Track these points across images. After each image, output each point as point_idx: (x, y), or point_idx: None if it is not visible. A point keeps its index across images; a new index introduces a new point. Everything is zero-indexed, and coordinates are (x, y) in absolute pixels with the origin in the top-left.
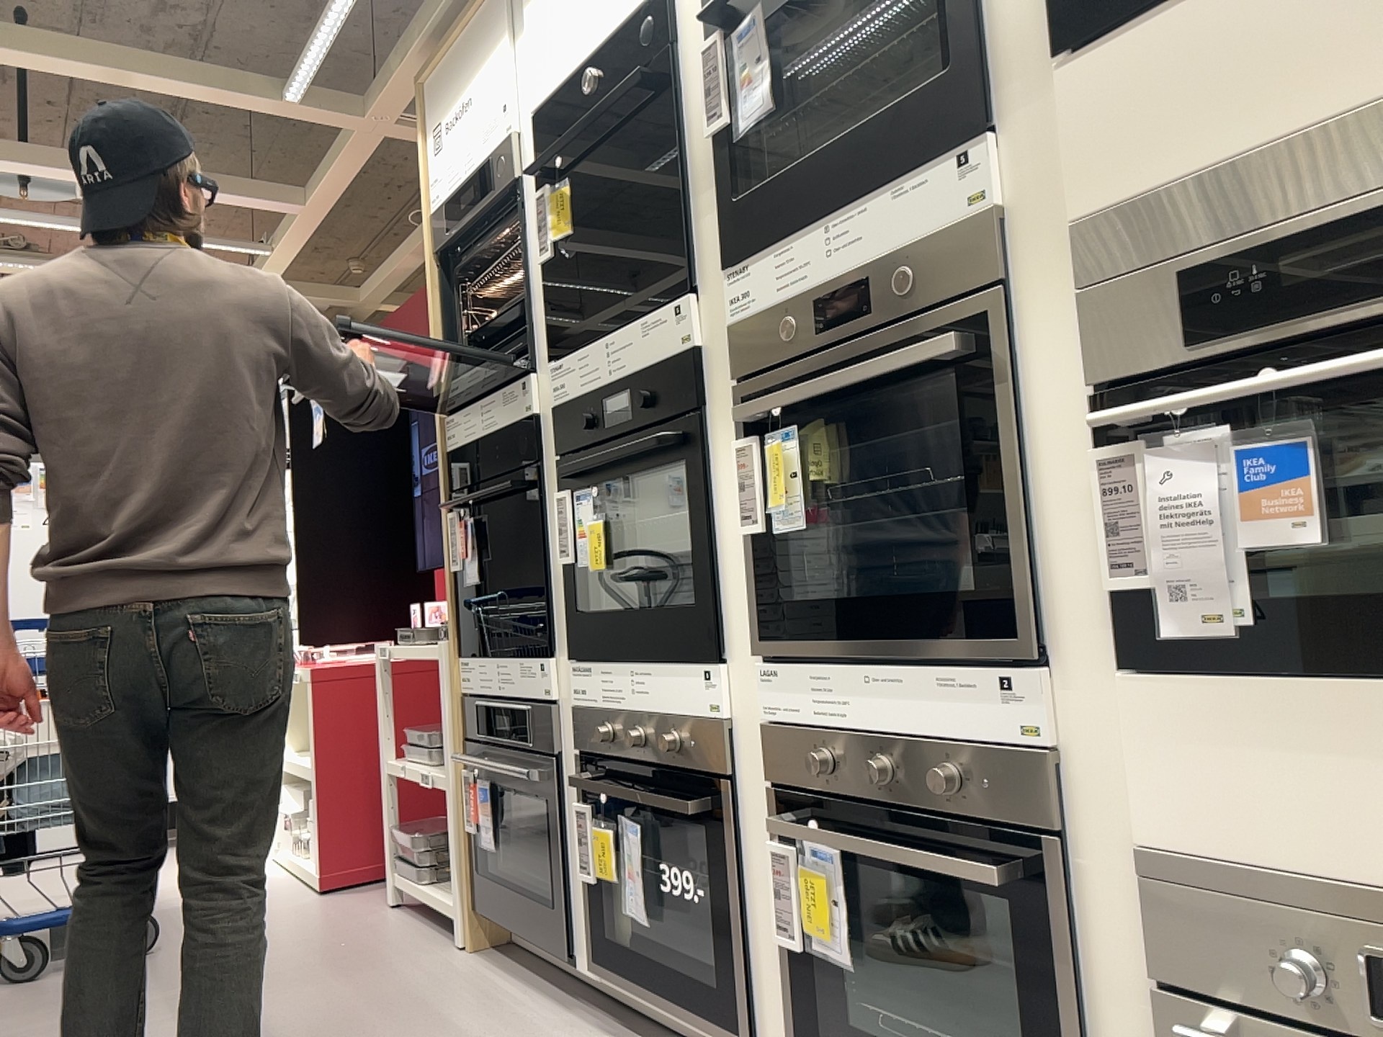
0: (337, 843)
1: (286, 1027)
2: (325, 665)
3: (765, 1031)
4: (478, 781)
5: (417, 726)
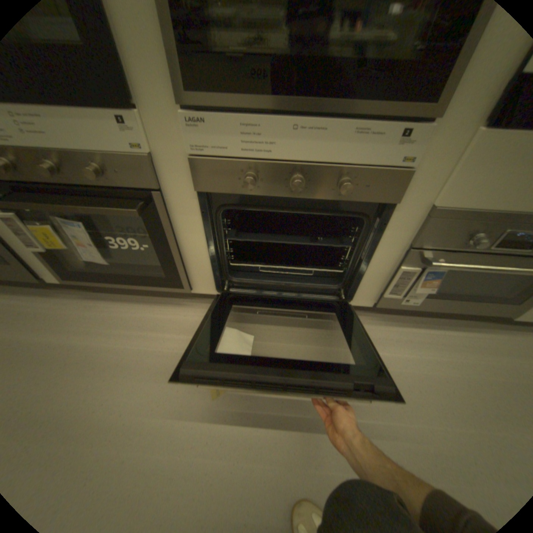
0: None
1: None
2: None
3: (193, 282)
4: None
5: None
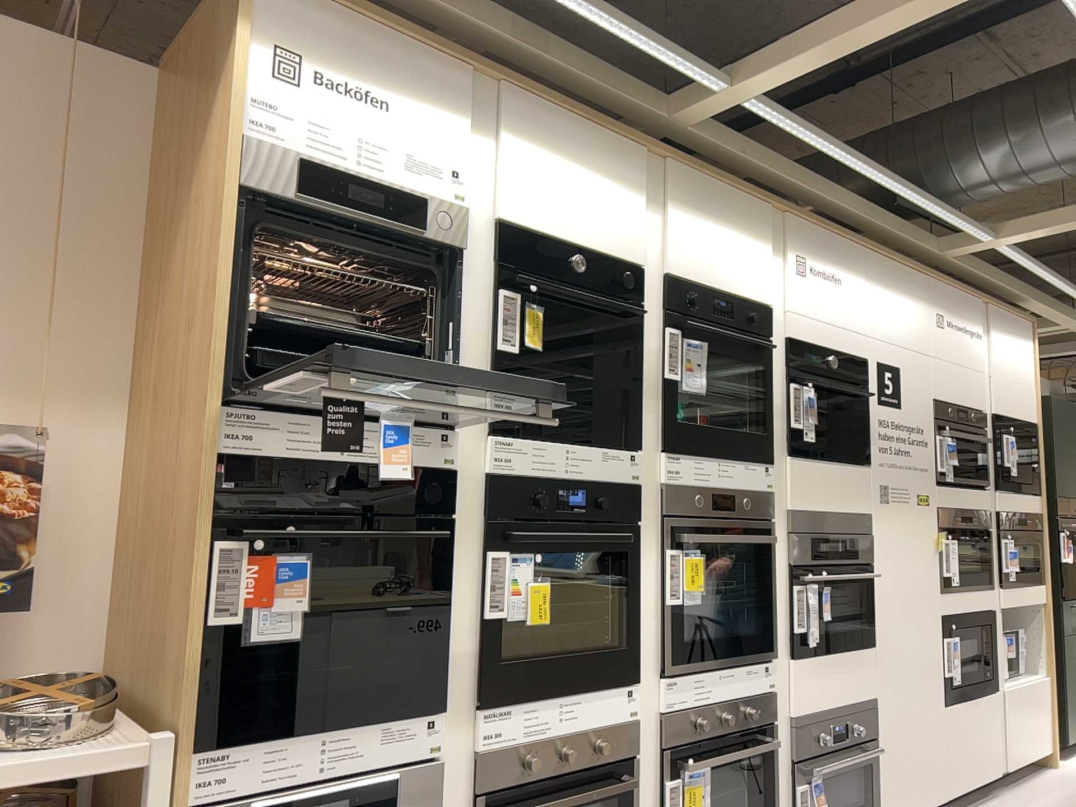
0: None
1: None
2: None
3: None
4: None
5: None
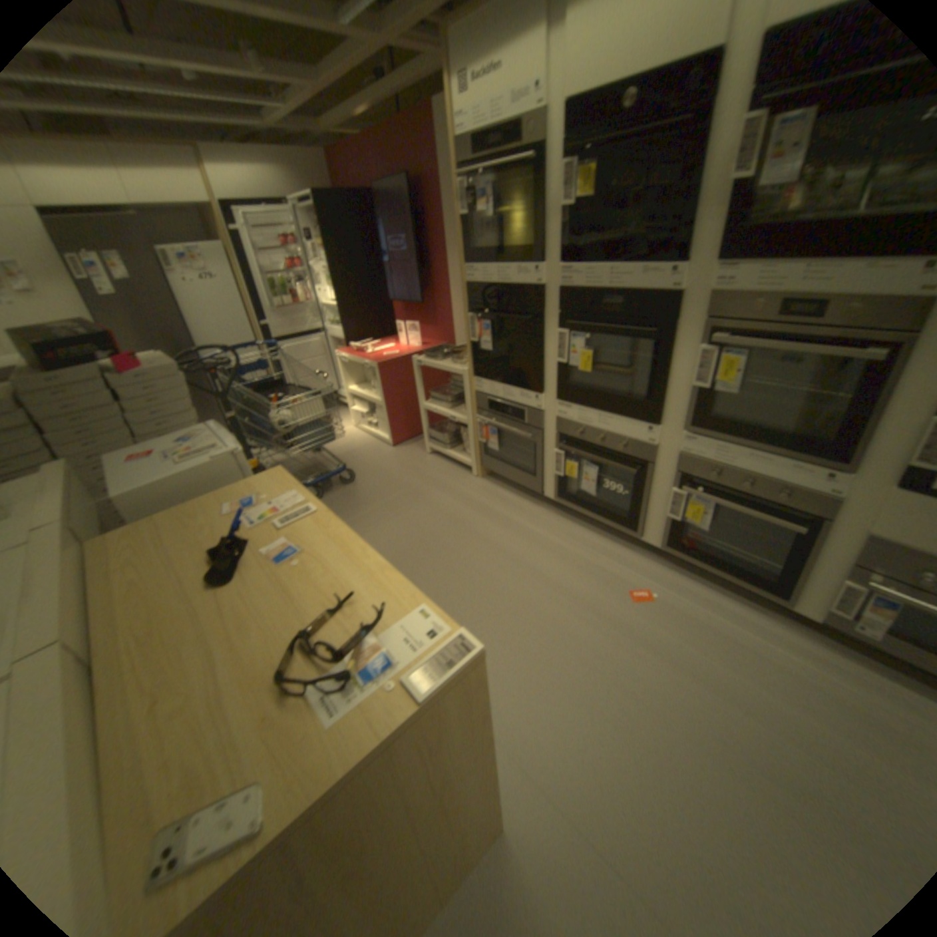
0: (395, 431)
1: (442, 520)
2: (370, 358)
3: (646, 533)
4: (485, 427)
5: (431, 391)
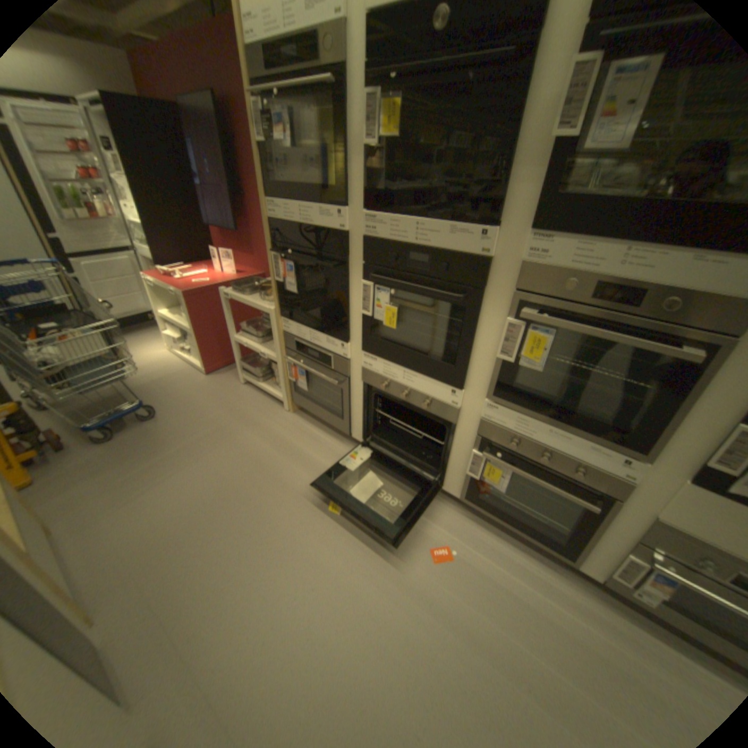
0: (208, 359)
1: (247, 465)
2: (179, 283)
3: (447, 483)
4: (295, 366)
5: (243, 322)
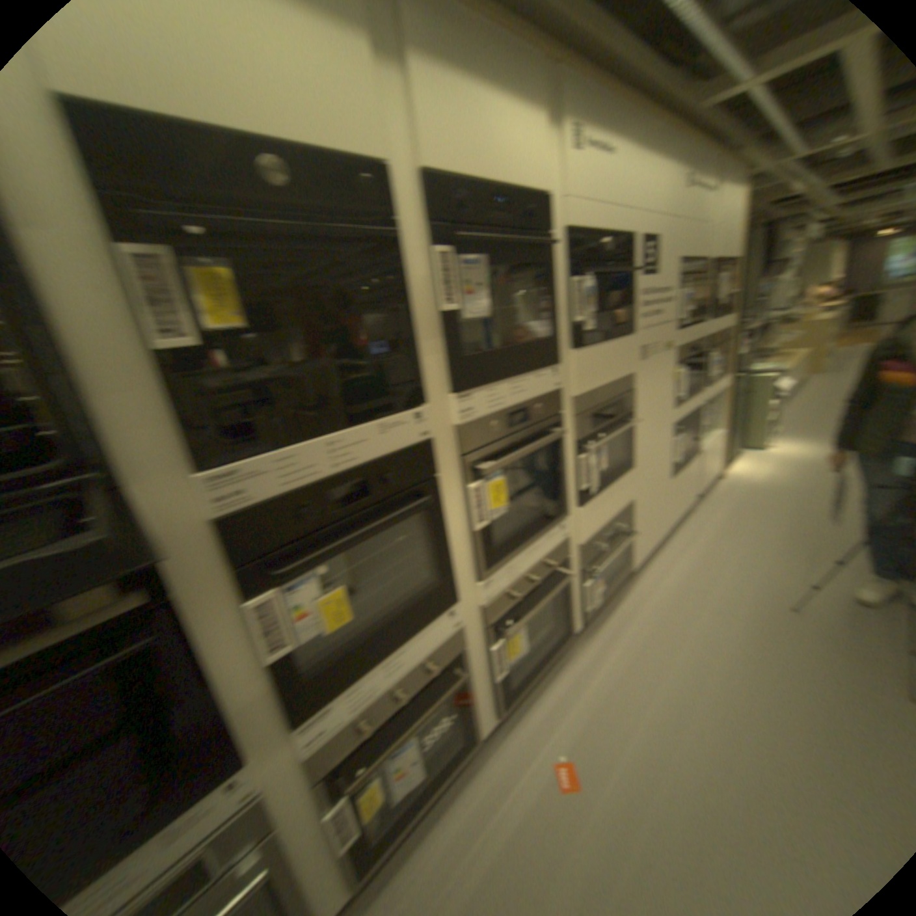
0: None
1: None
2: None
3: (479, 732)
4: None
5: None
